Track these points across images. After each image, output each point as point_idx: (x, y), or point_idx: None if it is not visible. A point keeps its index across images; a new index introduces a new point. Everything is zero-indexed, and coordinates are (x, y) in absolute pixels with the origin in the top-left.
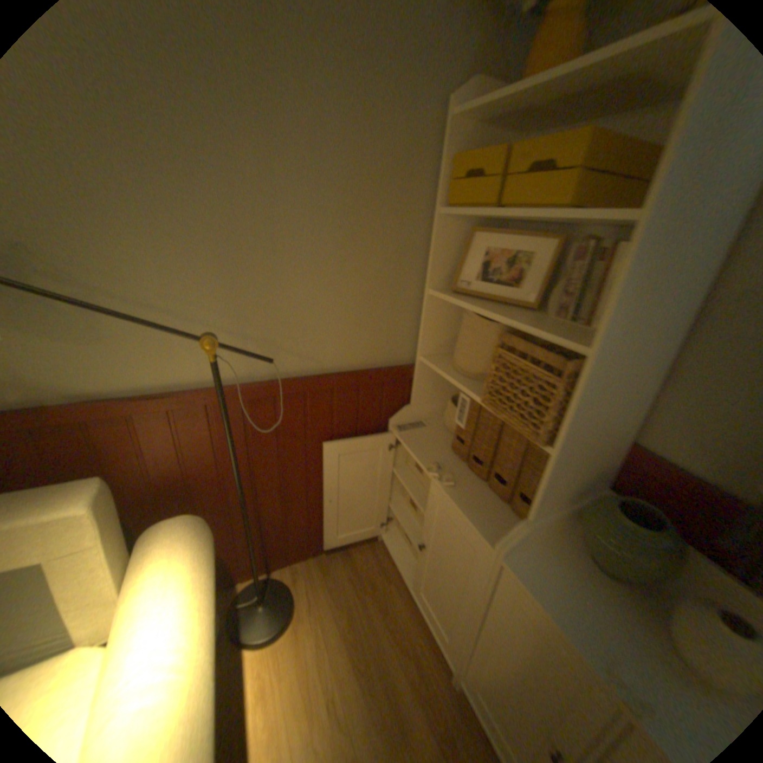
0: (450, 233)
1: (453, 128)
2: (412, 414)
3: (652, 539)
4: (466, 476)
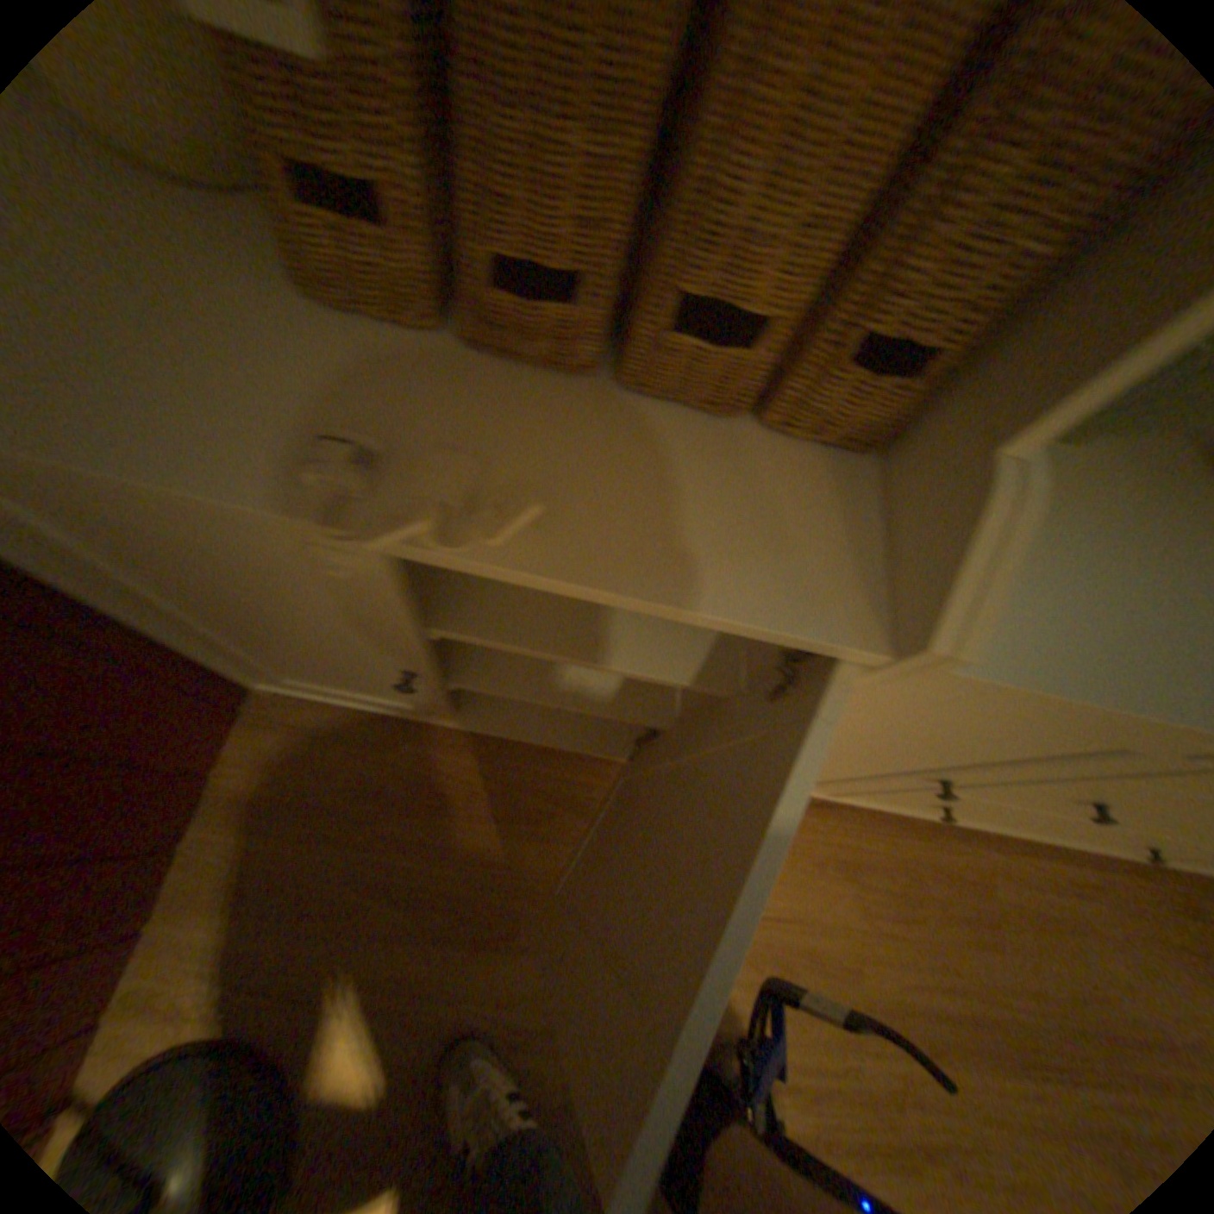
0: None
1: None
2: None
3: None
4: (514, 392)
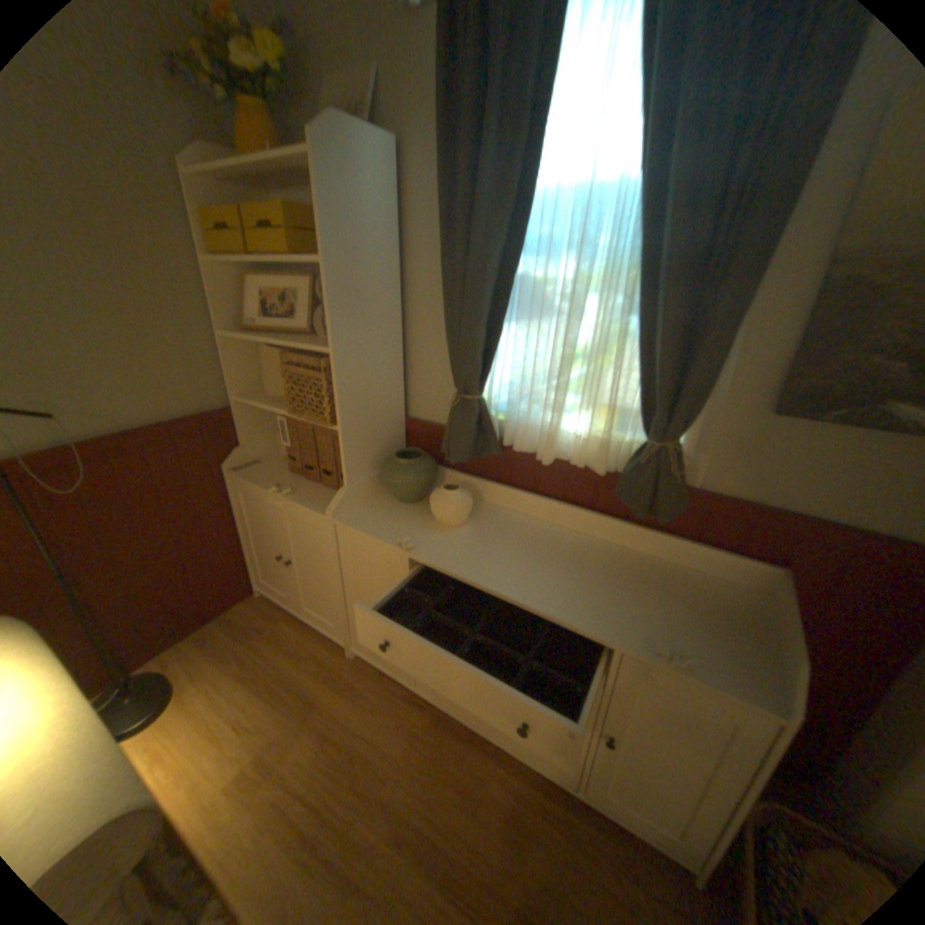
0: (221, 278)
1: (188, 185)
2: (245, 454)
3: (411, 464)
4: (304, 484)
